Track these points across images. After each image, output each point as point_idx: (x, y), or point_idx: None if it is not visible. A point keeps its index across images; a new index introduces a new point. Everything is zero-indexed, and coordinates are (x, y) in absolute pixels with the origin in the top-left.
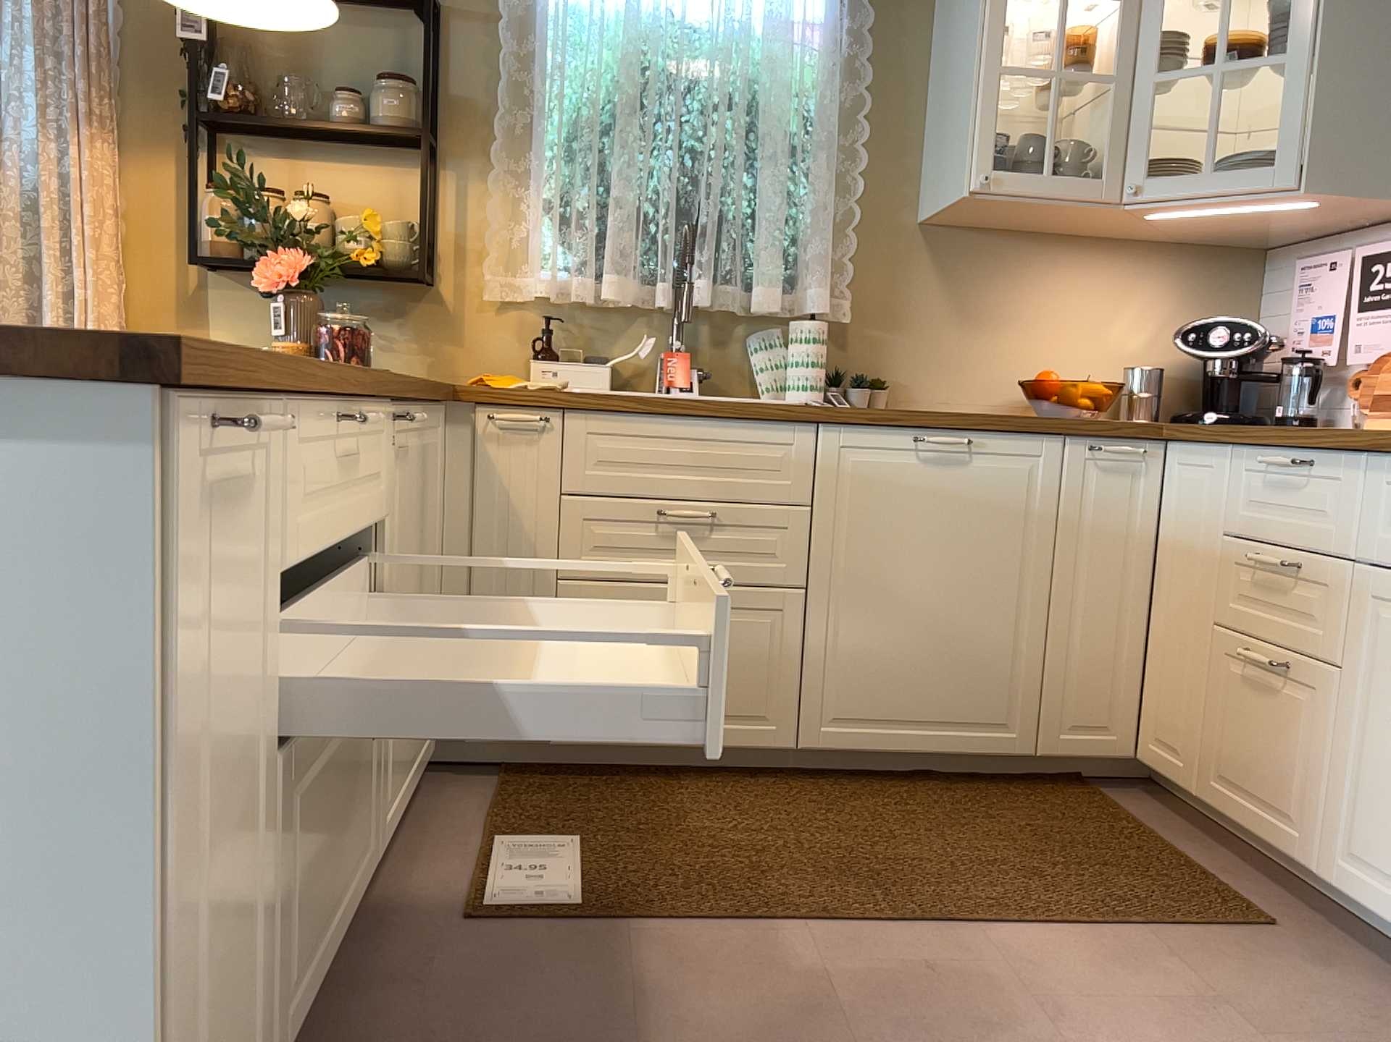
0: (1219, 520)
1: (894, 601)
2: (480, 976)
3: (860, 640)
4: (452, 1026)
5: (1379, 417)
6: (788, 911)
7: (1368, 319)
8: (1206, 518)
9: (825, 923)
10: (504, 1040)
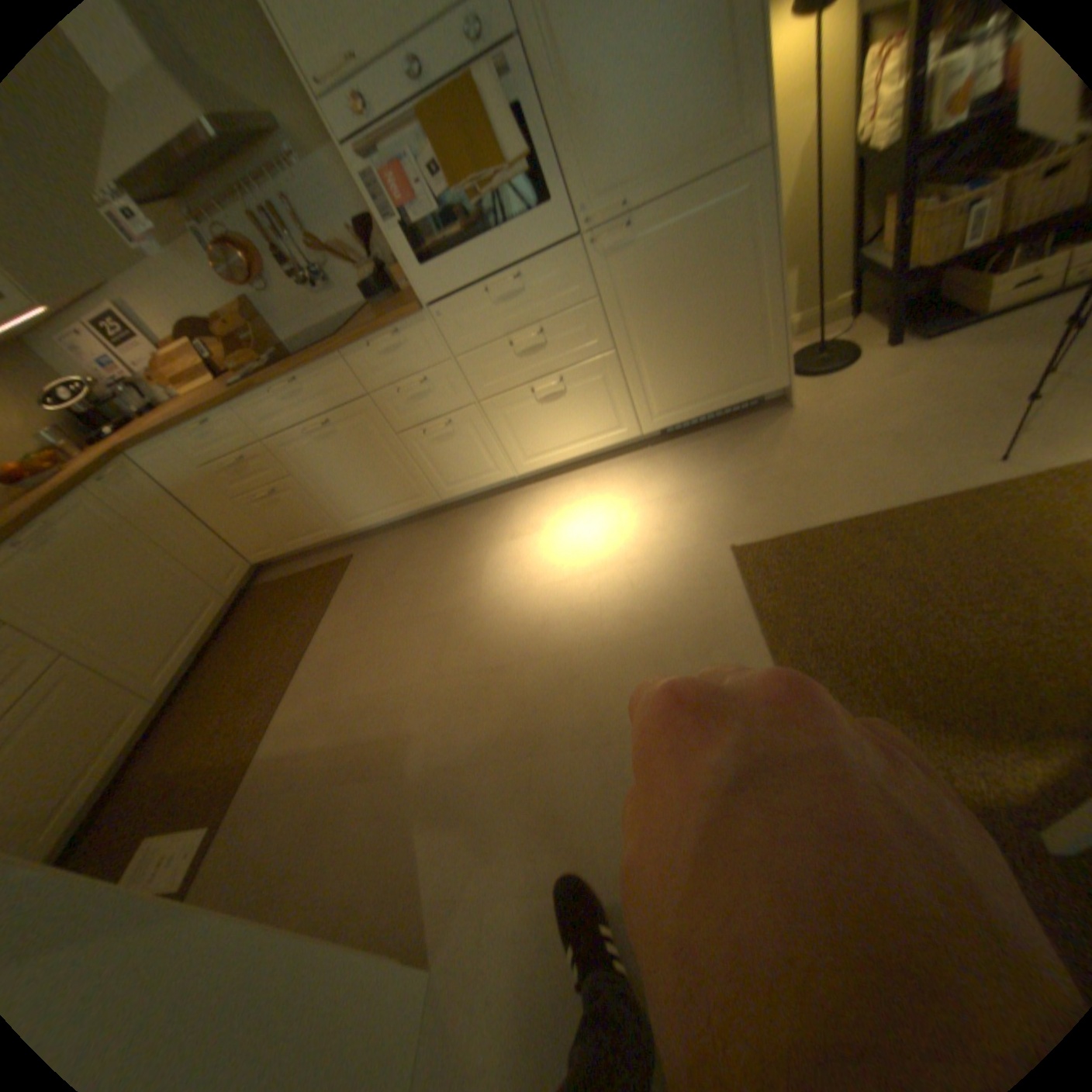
0: (189, 464)
1: (109, 614)
2: (233, 878)
3: (118, 642)
4: (262, 885)
5: (180, 387)
6: (264, 719)
7: (124, 349)
8: (181, 468)
9: (279, 703)
10: (283, 853)
